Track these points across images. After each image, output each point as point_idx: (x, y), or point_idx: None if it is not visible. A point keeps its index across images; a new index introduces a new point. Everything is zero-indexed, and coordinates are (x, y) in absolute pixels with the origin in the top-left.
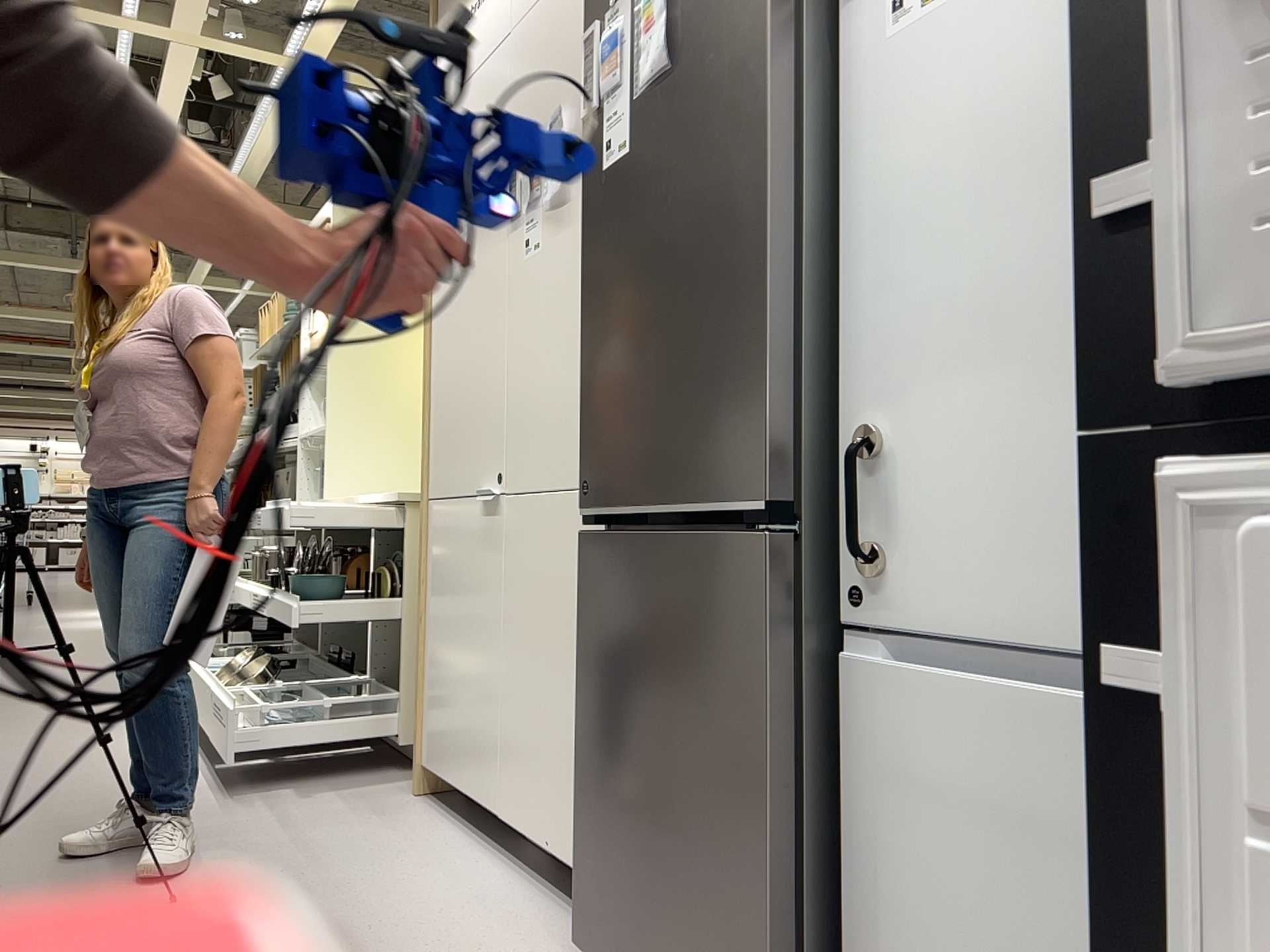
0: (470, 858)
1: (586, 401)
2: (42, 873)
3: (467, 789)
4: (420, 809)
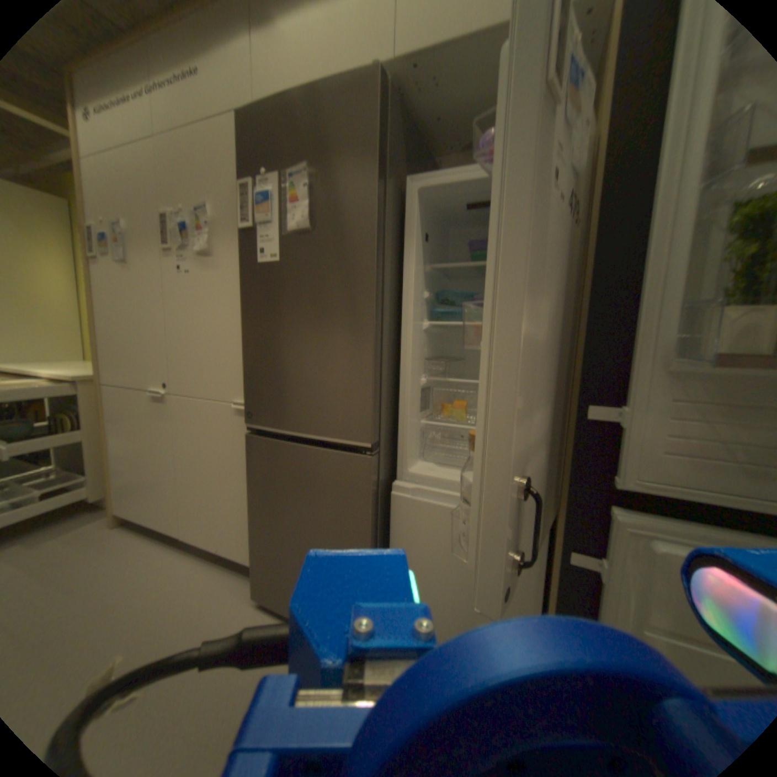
0: (165, 562)
1: (249, 374)
2: None
3: (152, 527)
4: (118, 538)
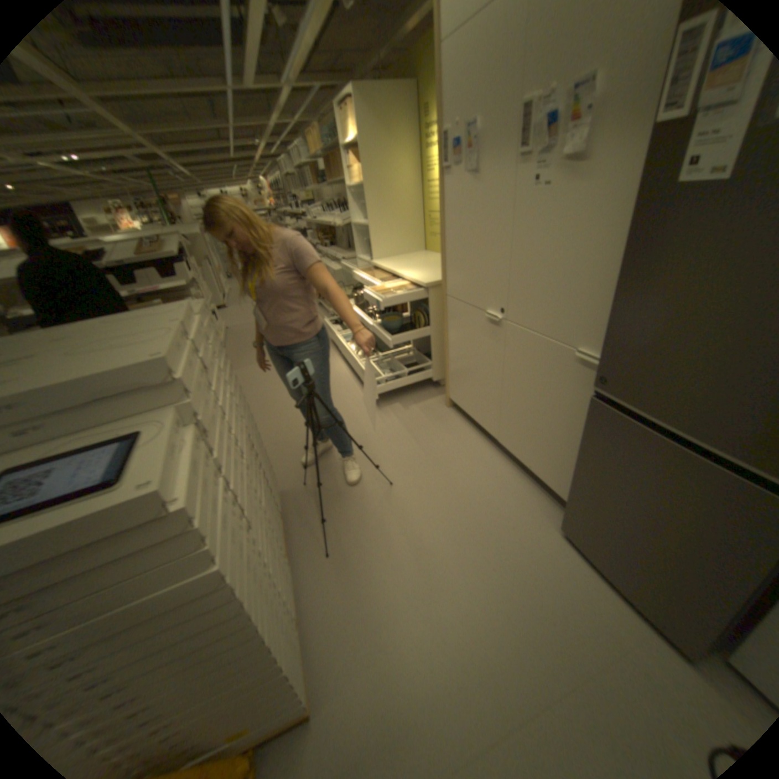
0: (486, 452)
1: (614, 334)
2: (337, 461)
3: (477, 420)
4: (452, 417)
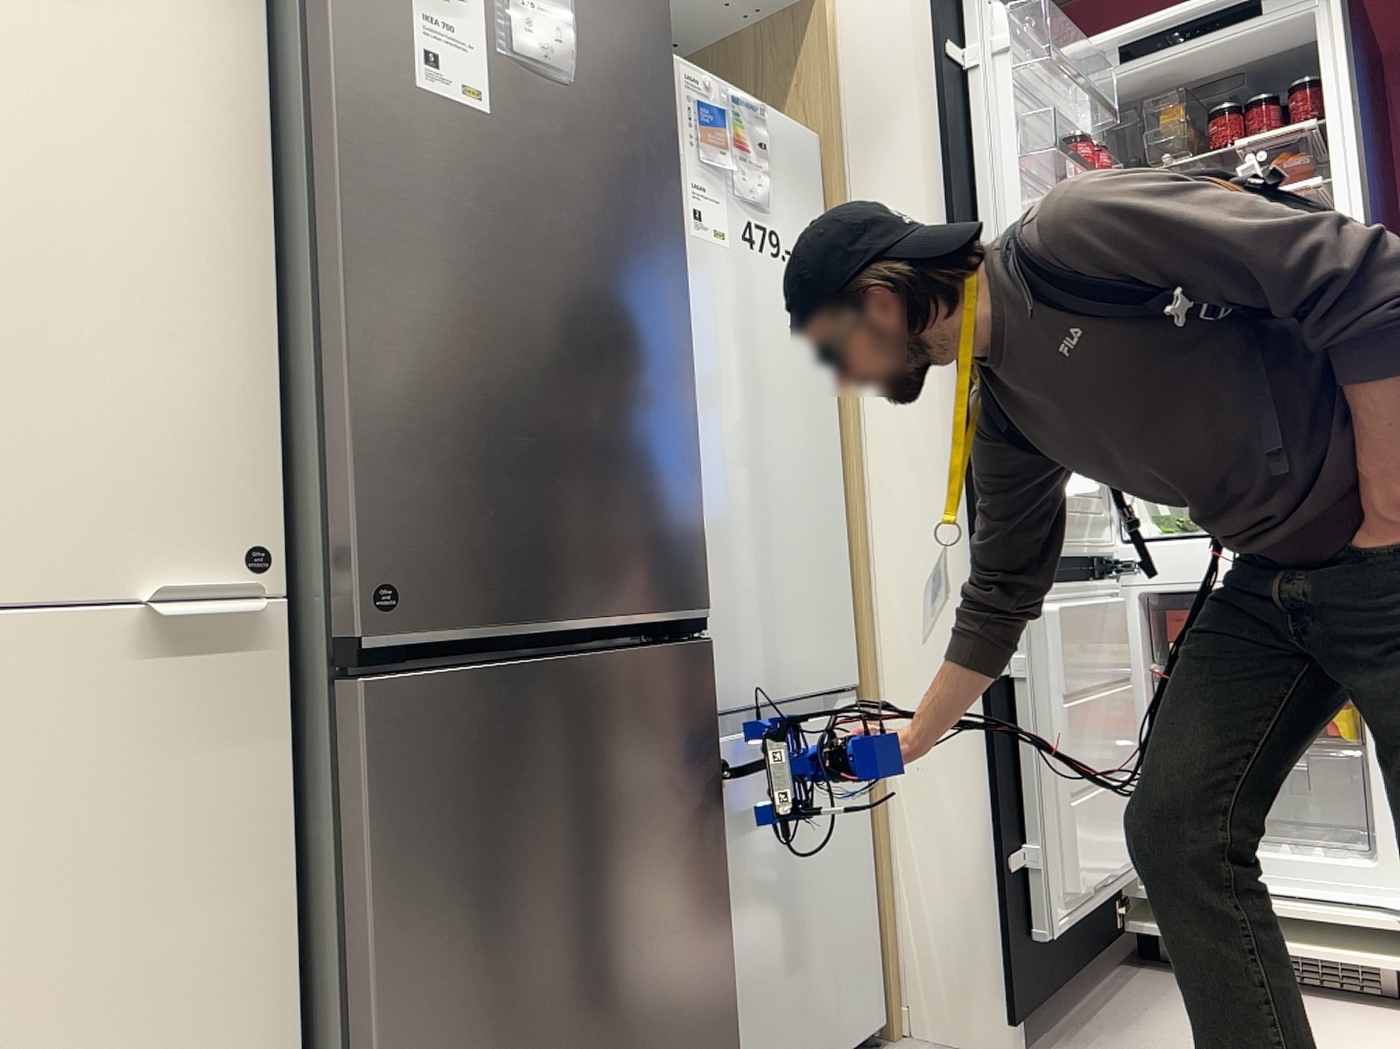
0: None
1: (371, 444)
2: None
3: None
4: None
